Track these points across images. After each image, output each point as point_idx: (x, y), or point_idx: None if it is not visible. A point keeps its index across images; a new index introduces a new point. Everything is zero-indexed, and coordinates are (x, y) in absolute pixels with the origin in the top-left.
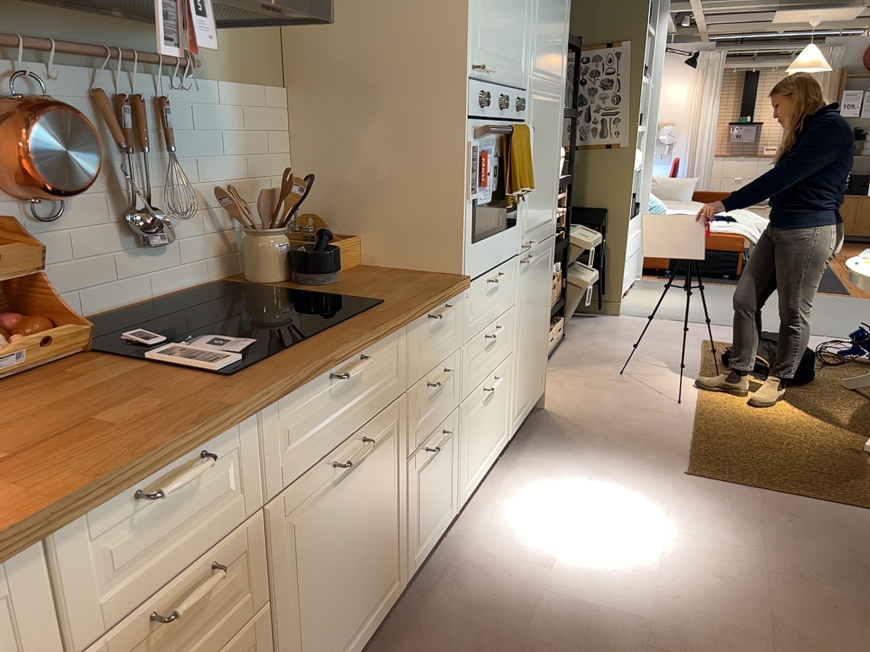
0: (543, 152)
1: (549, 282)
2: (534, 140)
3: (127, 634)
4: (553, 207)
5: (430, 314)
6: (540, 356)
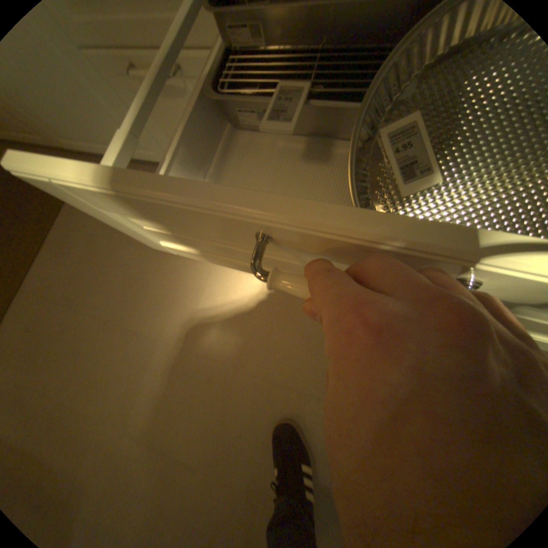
0: None
1: None
2: None
3: None
4: None
5: None
6: None
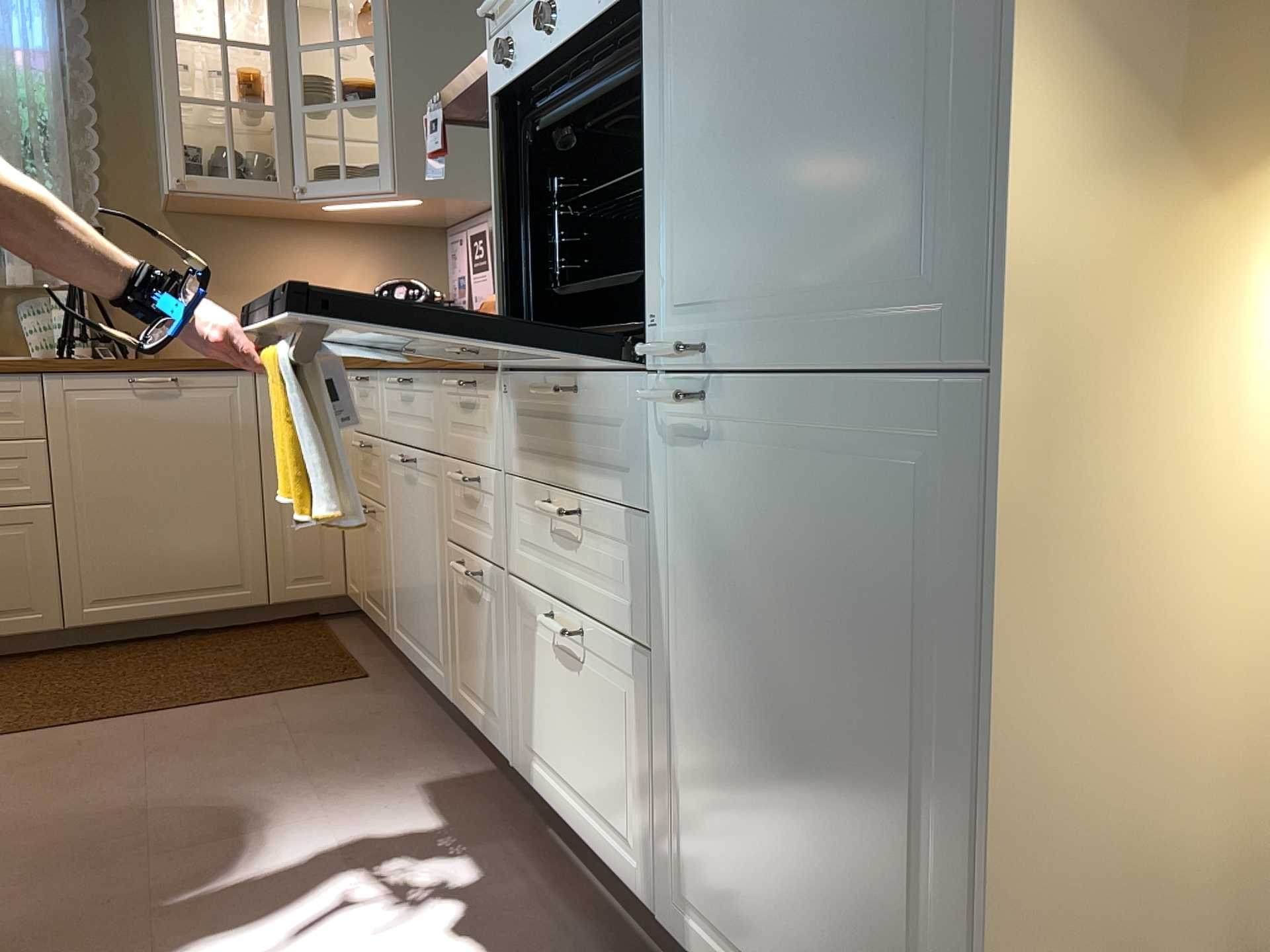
0: (776, 6)
1: (955, 630)
2: (697, 5)
3: (360, 440)
4: (966, 219)
5: (460, 381)
6: (884, 949)
